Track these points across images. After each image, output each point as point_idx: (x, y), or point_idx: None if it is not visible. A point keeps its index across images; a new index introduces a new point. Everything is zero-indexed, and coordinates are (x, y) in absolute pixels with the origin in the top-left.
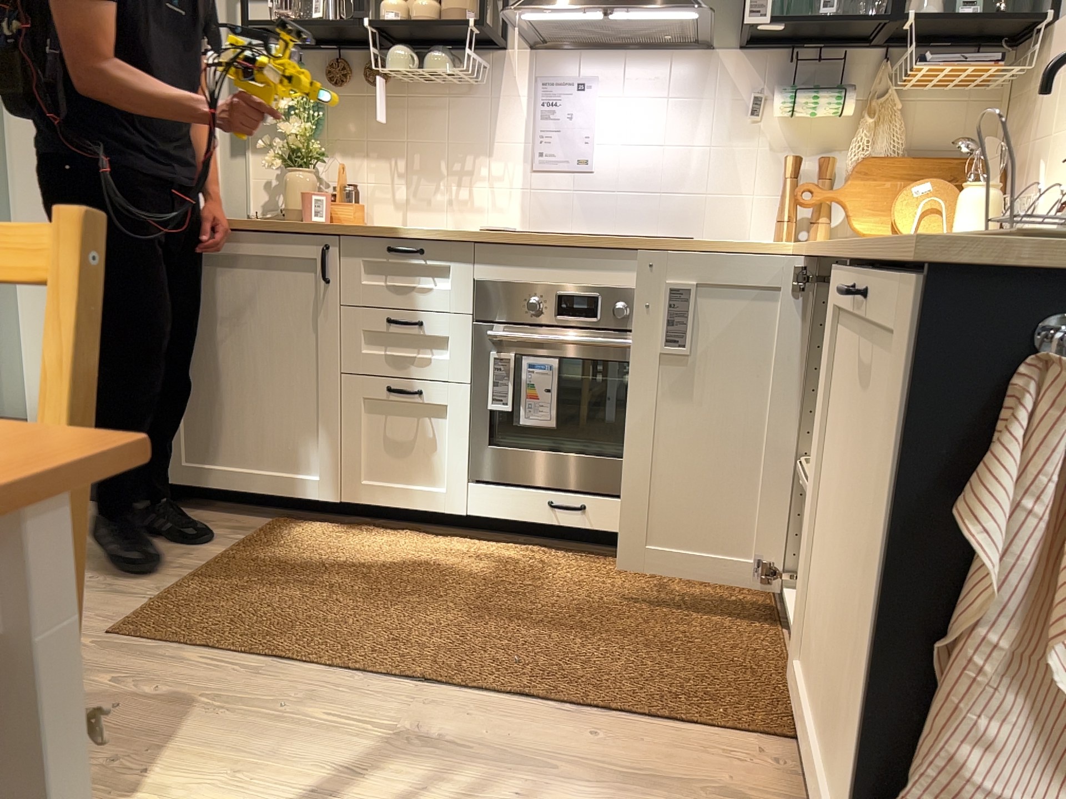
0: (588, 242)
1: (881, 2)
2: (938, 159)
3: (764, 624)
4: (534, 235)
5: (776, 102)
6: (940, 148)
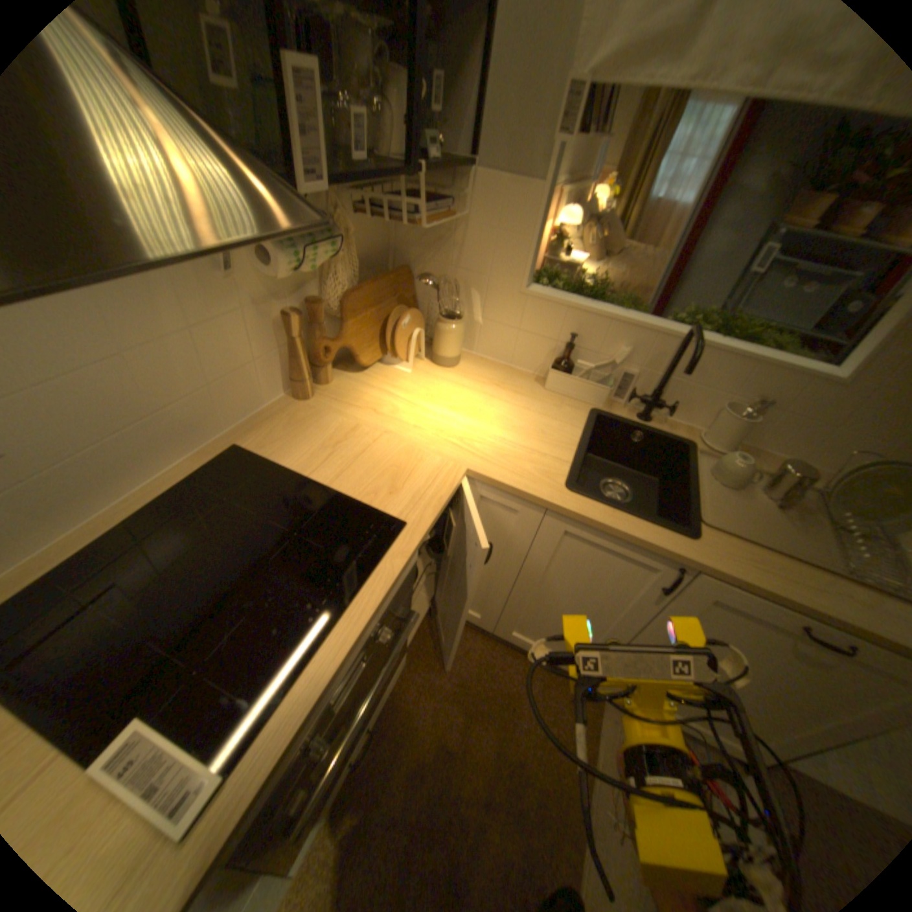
0: (353, 641)
1: (335, 96)
2: (366, 263)
3: (485, 646)
4: (295, 724)
5: (284, 262)
6: (366, 252)
